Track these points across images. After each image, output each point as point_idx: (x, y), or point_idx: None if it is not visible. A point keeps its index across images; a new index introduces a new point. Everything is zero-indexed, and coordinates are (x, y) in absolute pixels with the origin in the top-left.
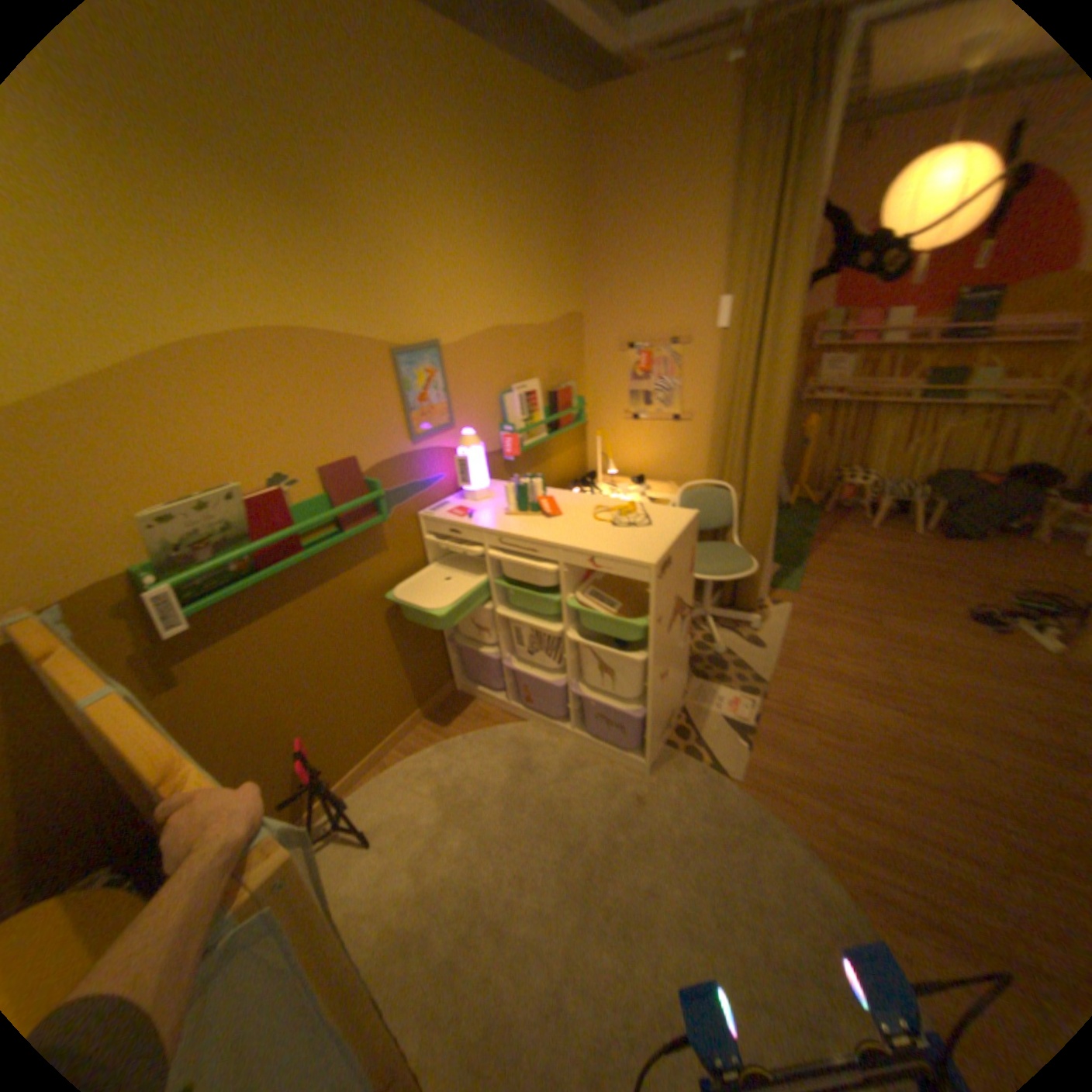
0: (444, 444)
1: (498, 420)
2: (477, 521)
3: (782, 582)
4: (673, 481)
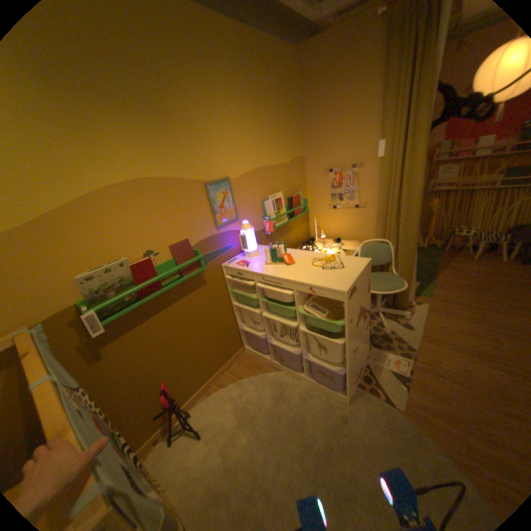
0: (234, 228)
1: (262, 214)
2: (251, 268)
3: (423, 292)
4: (357, 240)
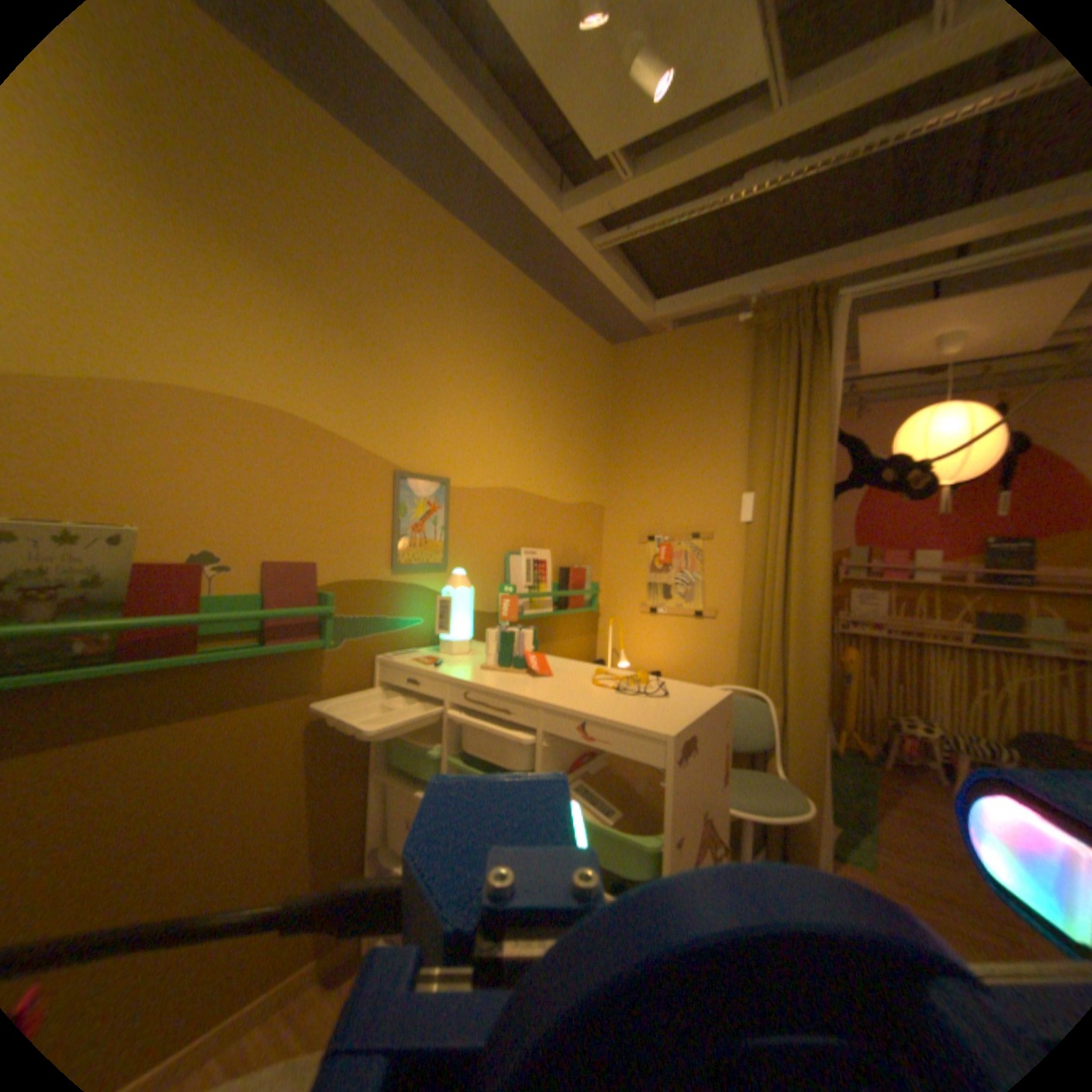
0: (434, 586)
1: (503, 581)
2: (447, 672)
3: (853, 855)
4: None
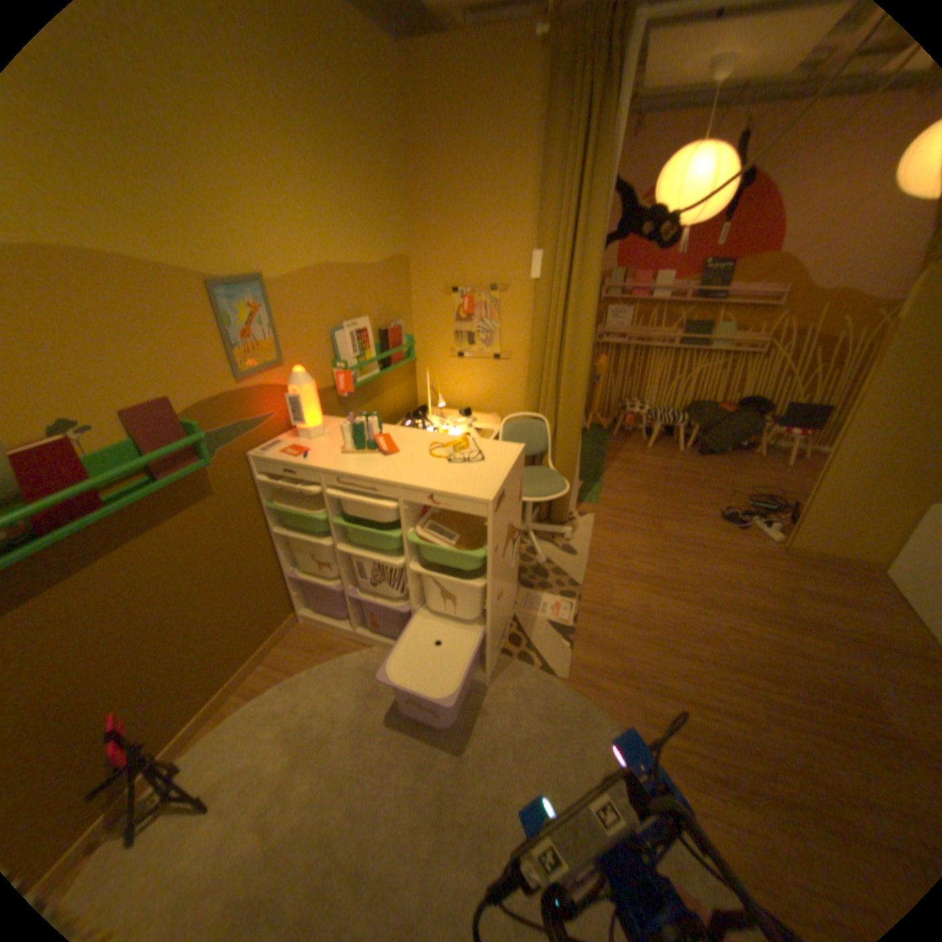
0: (275, 381)
1: (332, 357)
2: (314, 461)
3: (586, 496)
4: (497, 413)
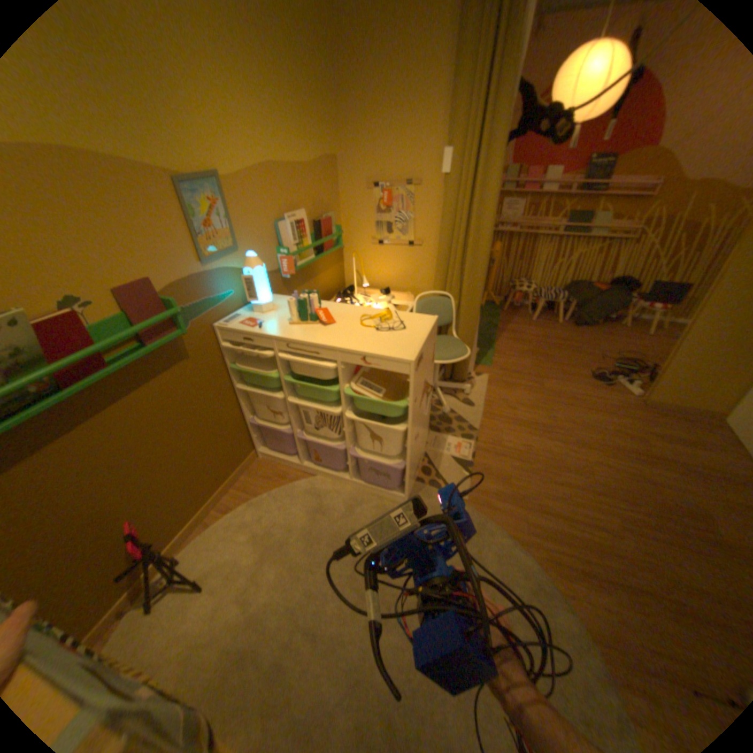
0: (232, 265)
1: (277, 245)
2: (268, 331)
3: (482, 360)
4: (411, 292)
